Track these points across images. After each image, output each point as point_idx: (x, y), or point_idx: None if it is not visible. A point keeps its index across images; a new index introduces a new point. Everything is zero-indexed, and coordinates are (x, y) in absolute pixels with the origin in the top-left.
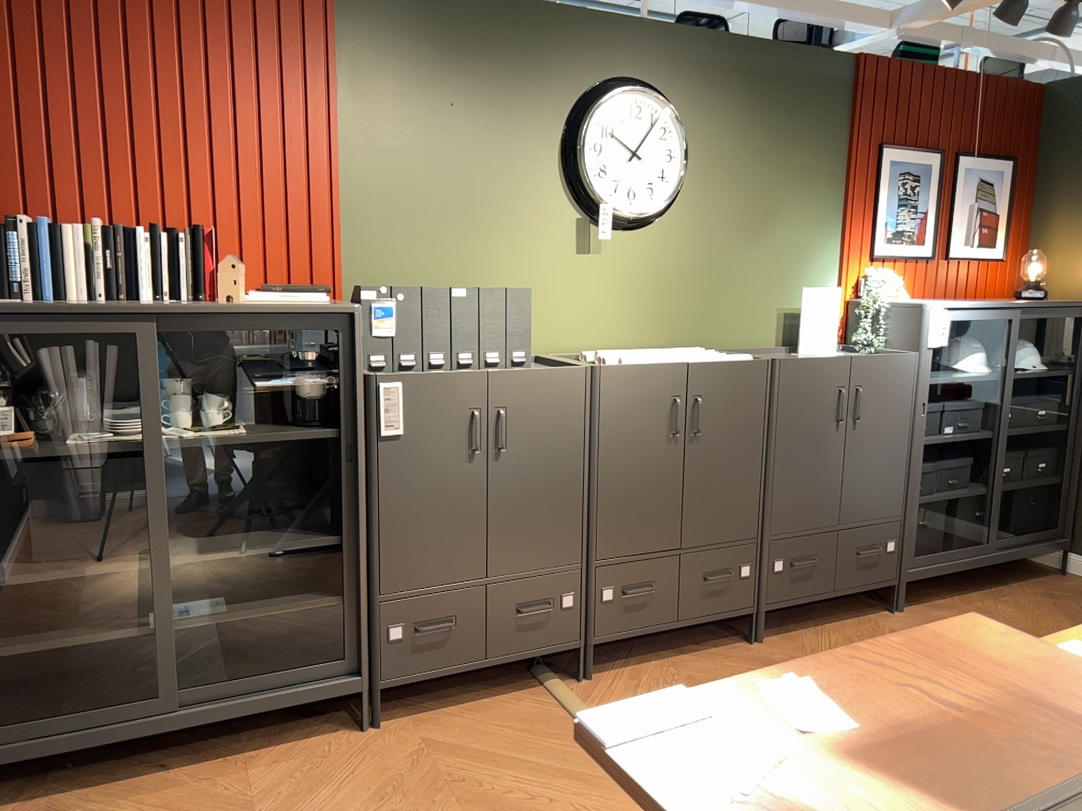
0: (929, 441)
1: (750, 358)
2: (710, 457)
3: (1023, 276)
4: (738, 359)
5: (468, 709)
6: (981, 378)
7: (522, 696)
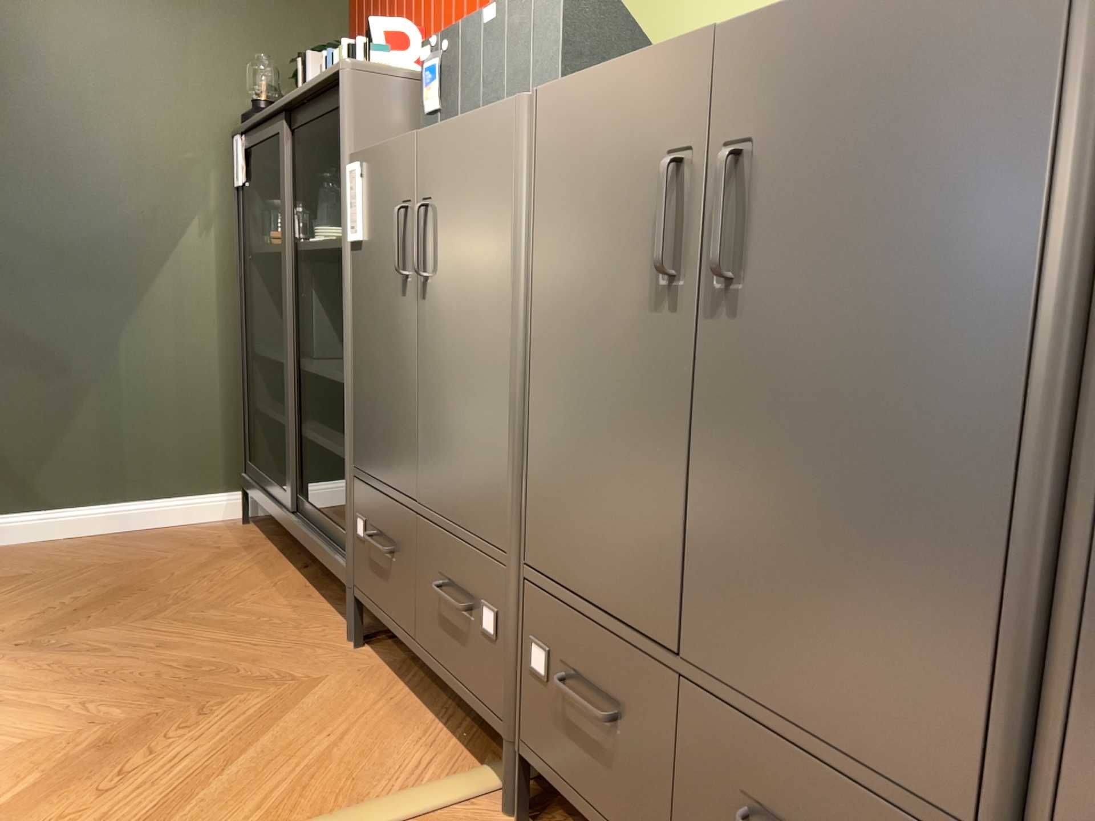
0: None
1: None
2: (771, 374)
3: None
4: None
5: (404, 704)
6: None
7: (446, 750)
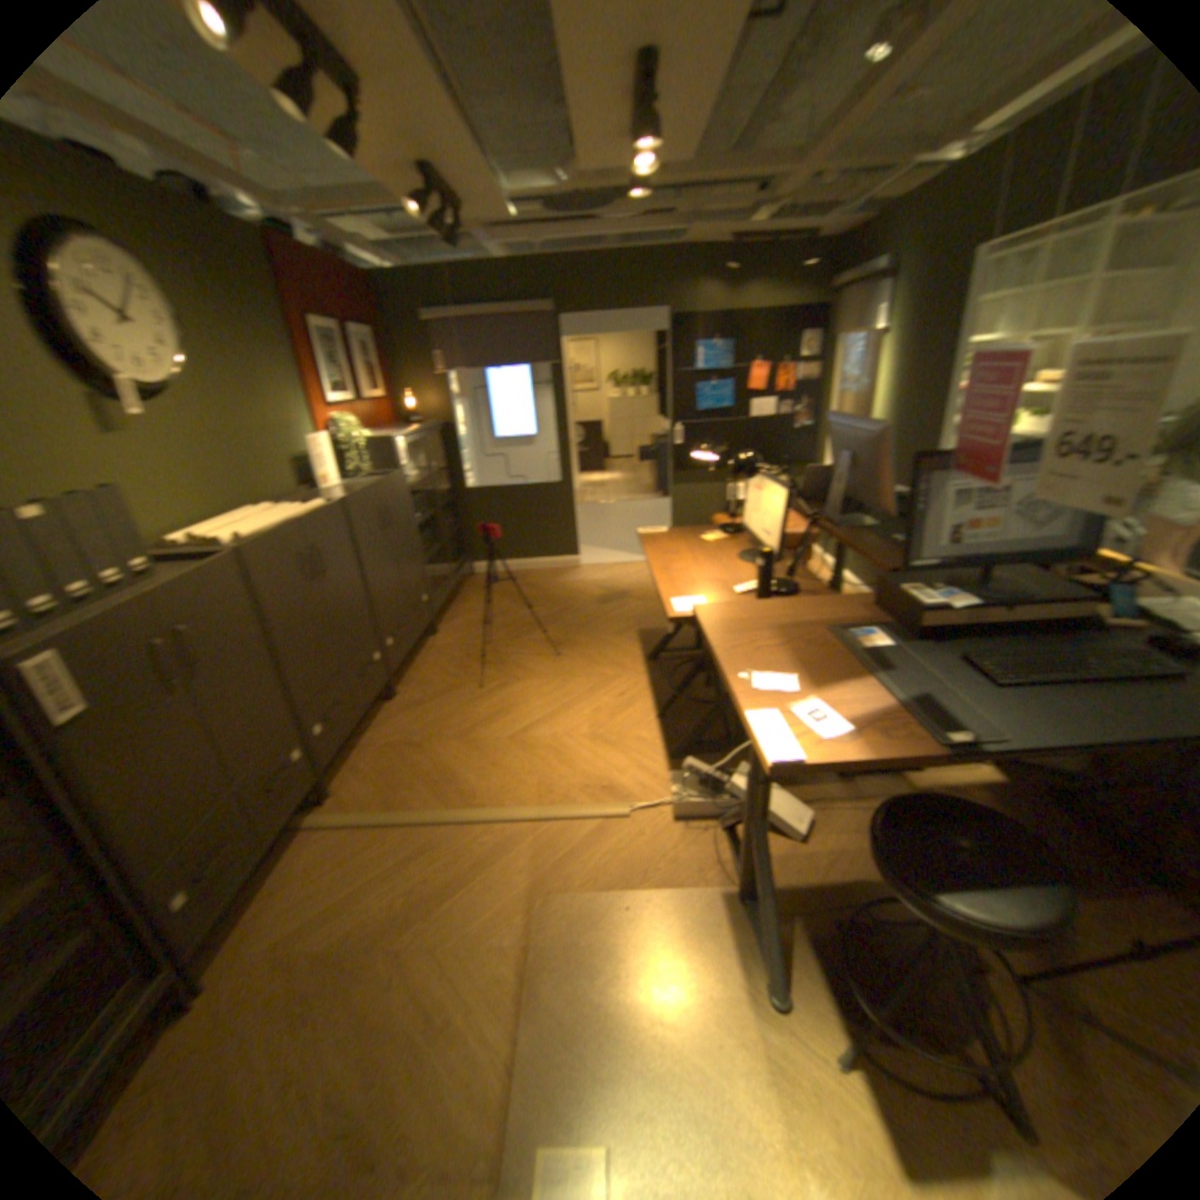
0: (413, 527)
1: (320, 503)
2: (332, 589)
3: (394, 407)
4: (314, 506)
5: (261, 899)
6: (420, 479)
7: (292, 851)
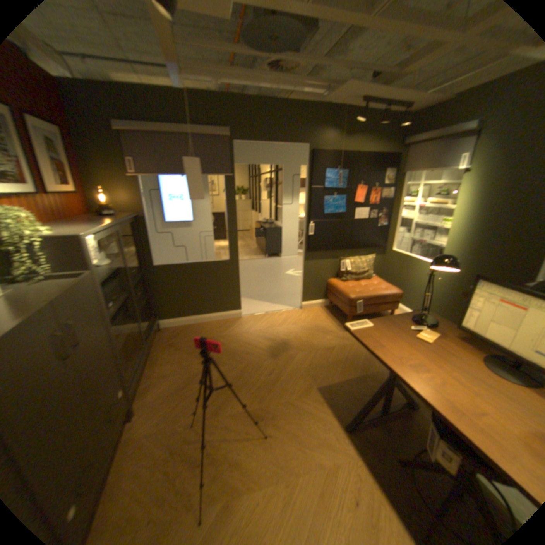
0: (110, 318)
1: None
2: None
3: (89, 199)
4: None
5: None
6: (116, 267)
7: None
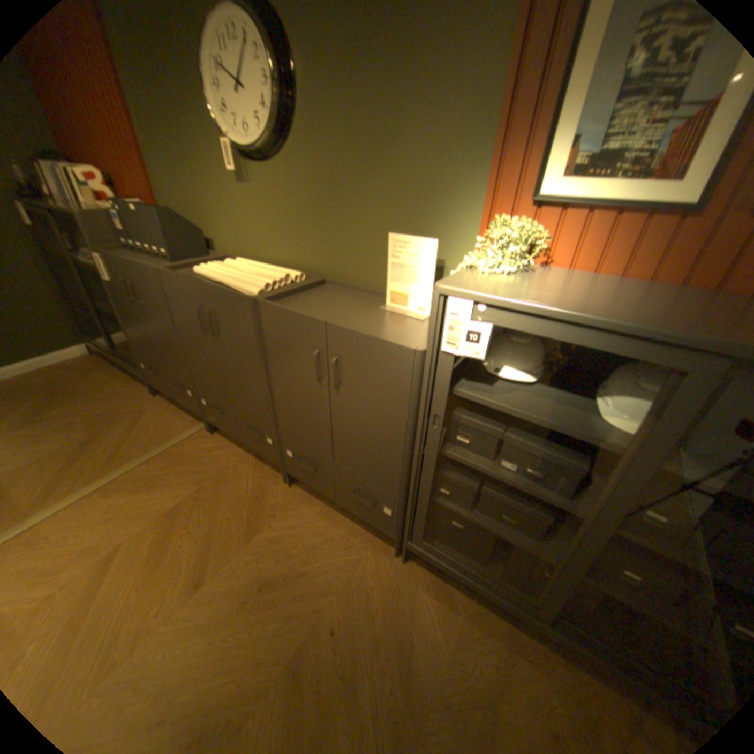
0: (456, 457)
1: (255, 292)
2: (229, 356)
3: None
4: (247, 290)
5: (174, 411)
6: (576, 434)
7: (189, 420)
